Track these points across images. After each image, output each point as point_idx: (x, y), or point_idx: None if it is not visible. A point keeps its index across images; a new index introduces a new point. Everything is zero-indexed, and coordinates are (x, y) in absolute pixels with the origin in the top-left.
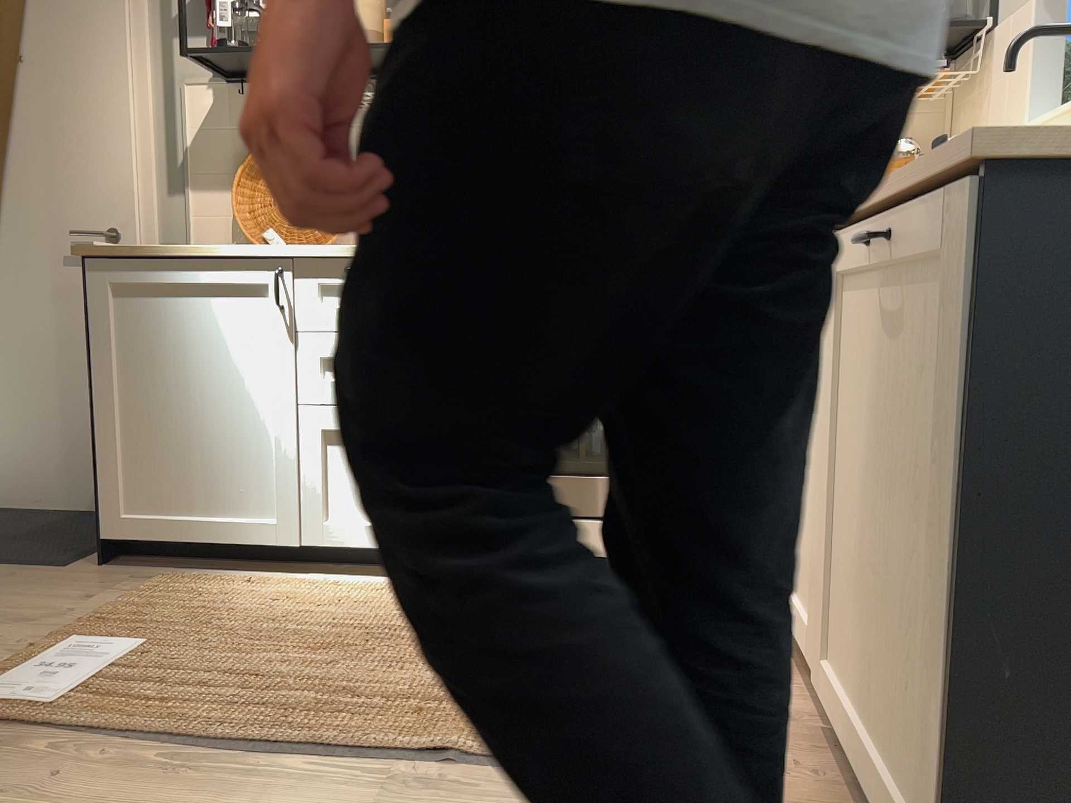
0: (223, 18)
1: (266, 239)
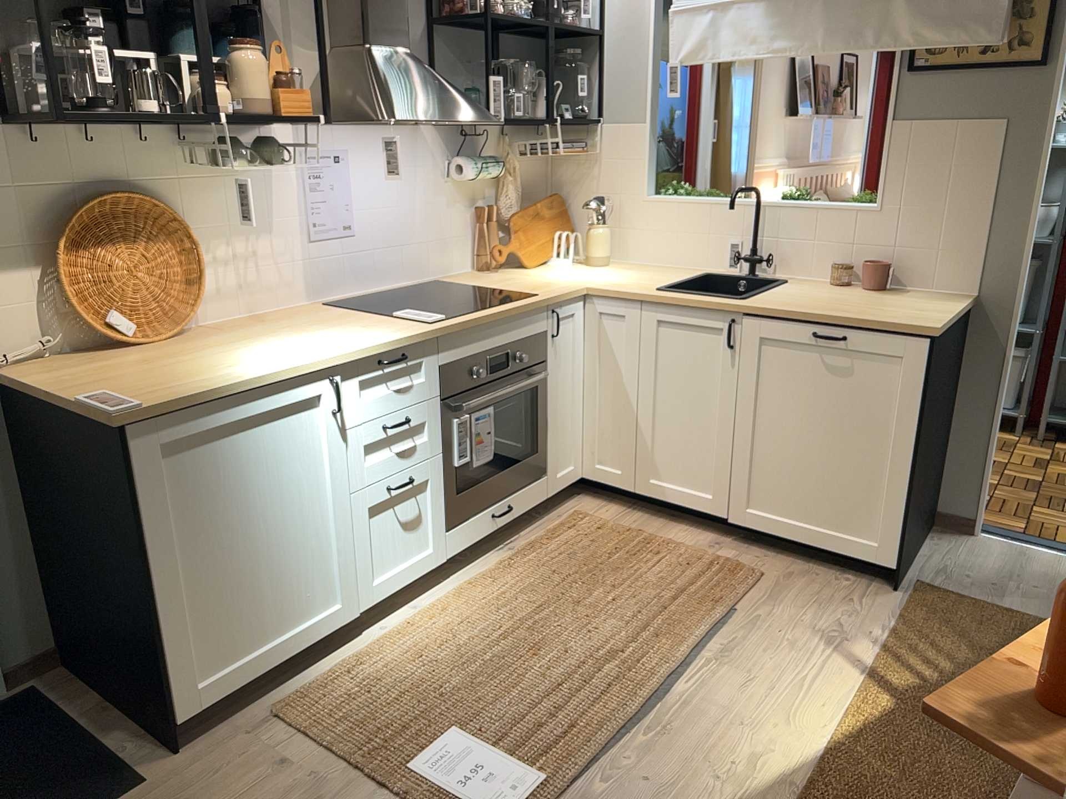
0: (102, 71)
1: (113, 325)
